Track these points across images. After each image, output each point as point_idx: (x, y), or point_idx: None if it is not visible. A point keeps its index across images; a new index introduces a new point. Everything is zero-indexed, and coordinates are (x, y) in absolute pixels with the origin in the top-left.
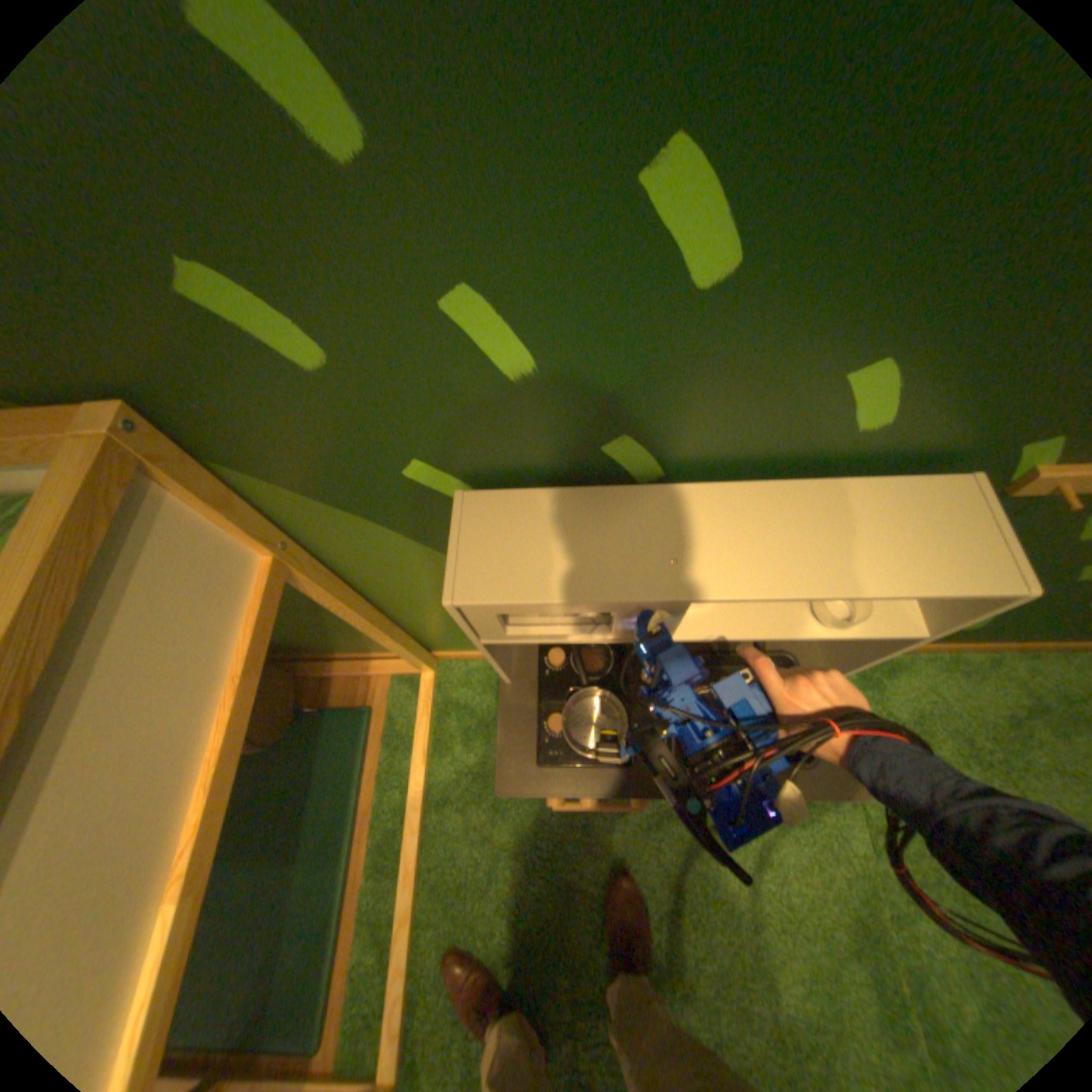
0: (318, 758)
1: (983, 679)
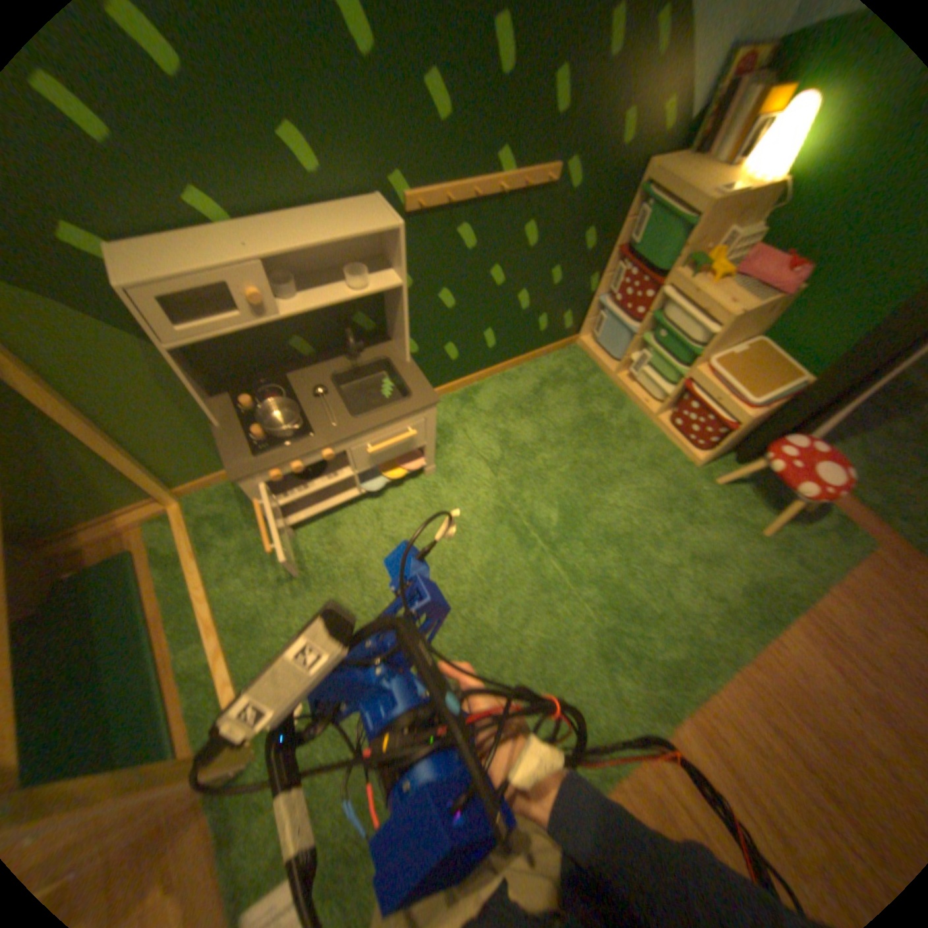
0: (92, 603)
1: (516, 379)
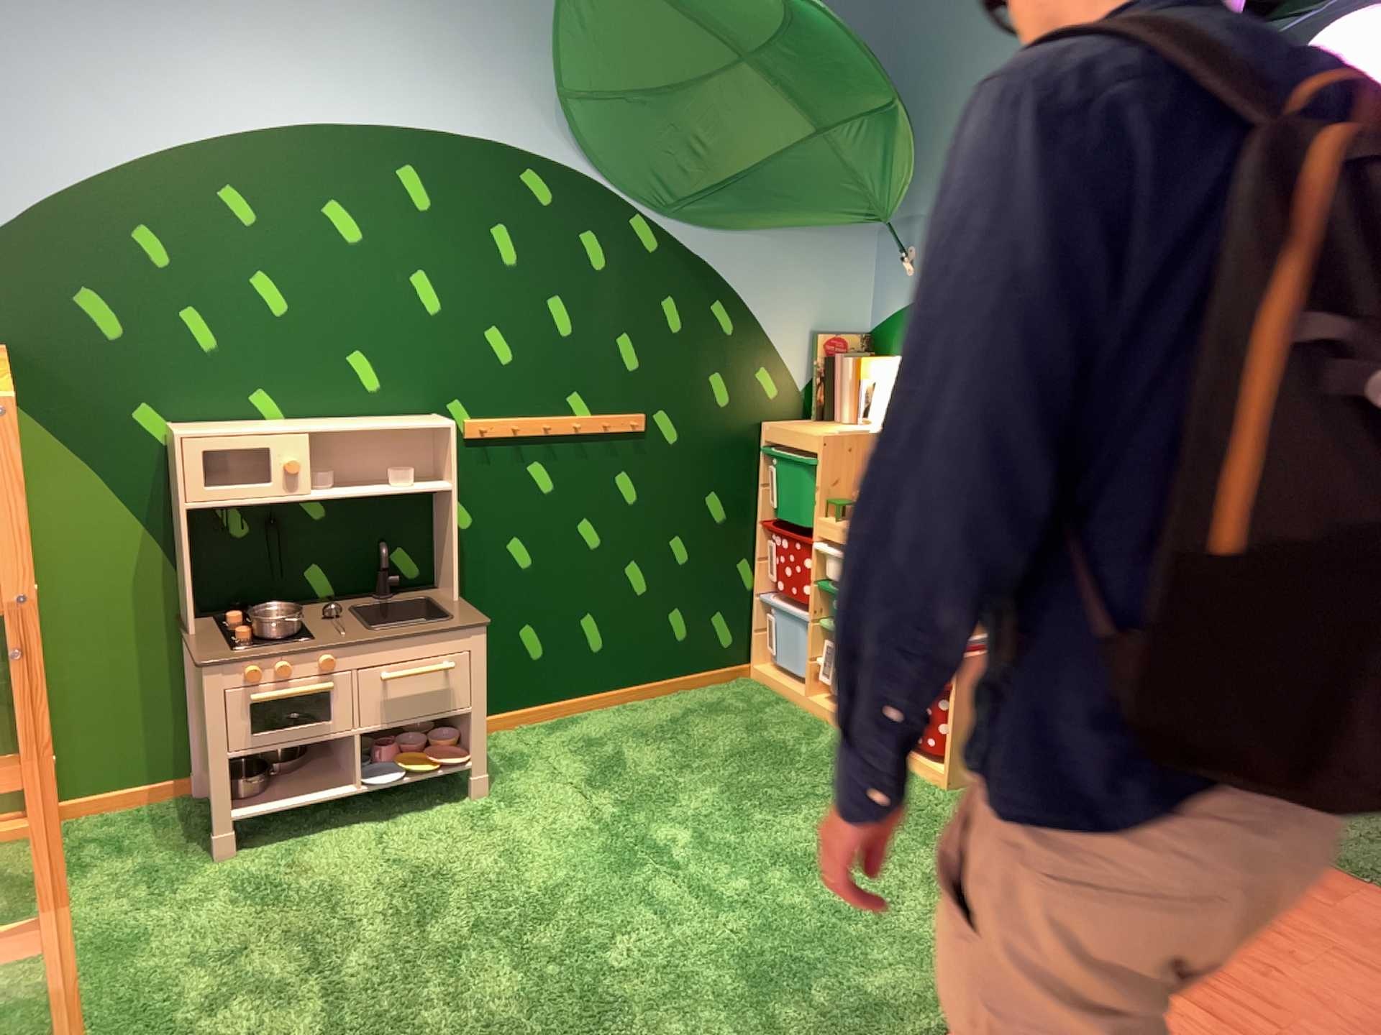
0: None
1: (645, 707)
